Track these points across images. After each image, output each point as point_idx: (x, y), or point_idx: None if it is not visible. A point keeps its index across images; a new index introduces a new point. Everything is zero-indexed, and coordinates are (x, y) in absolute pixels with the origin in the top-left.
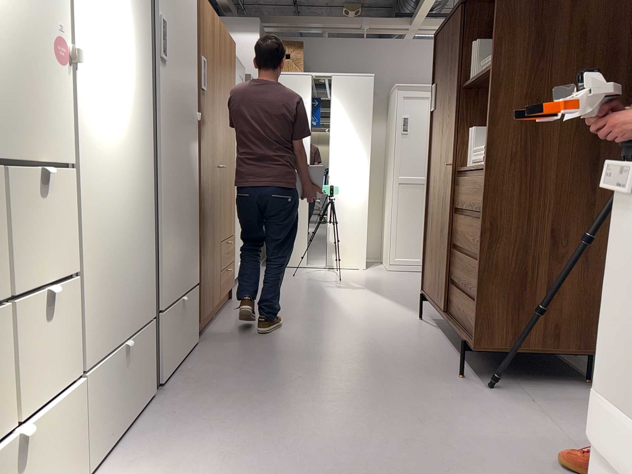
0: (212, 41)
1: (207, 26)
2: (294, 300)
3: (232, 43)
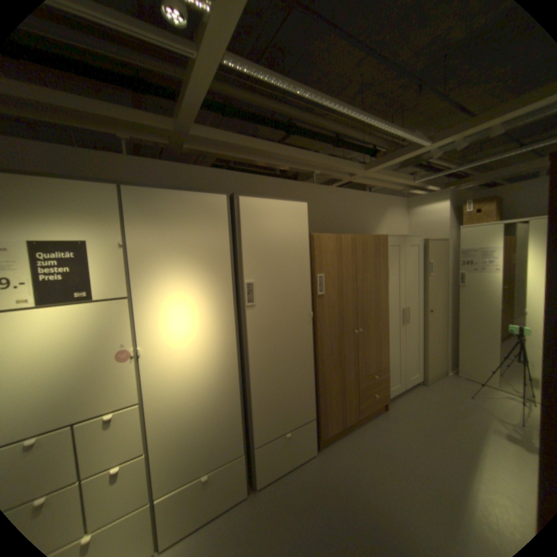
0: (338, 256)
1: (327, 251)
2: (438, 437)
3: (379, 239)
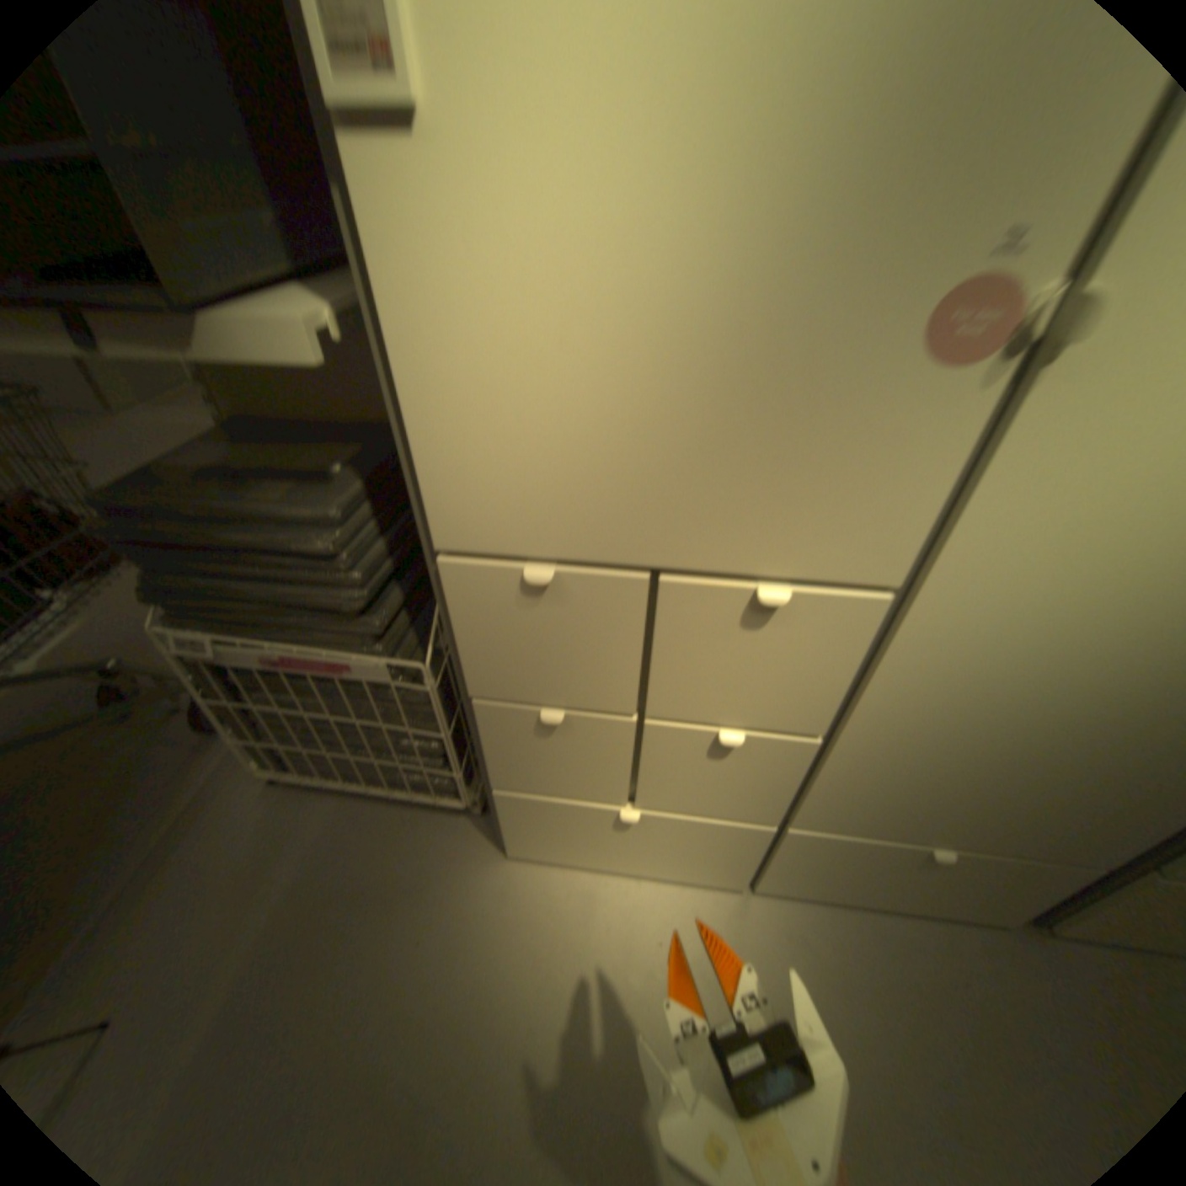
0: None
1: None
2: None
3: None
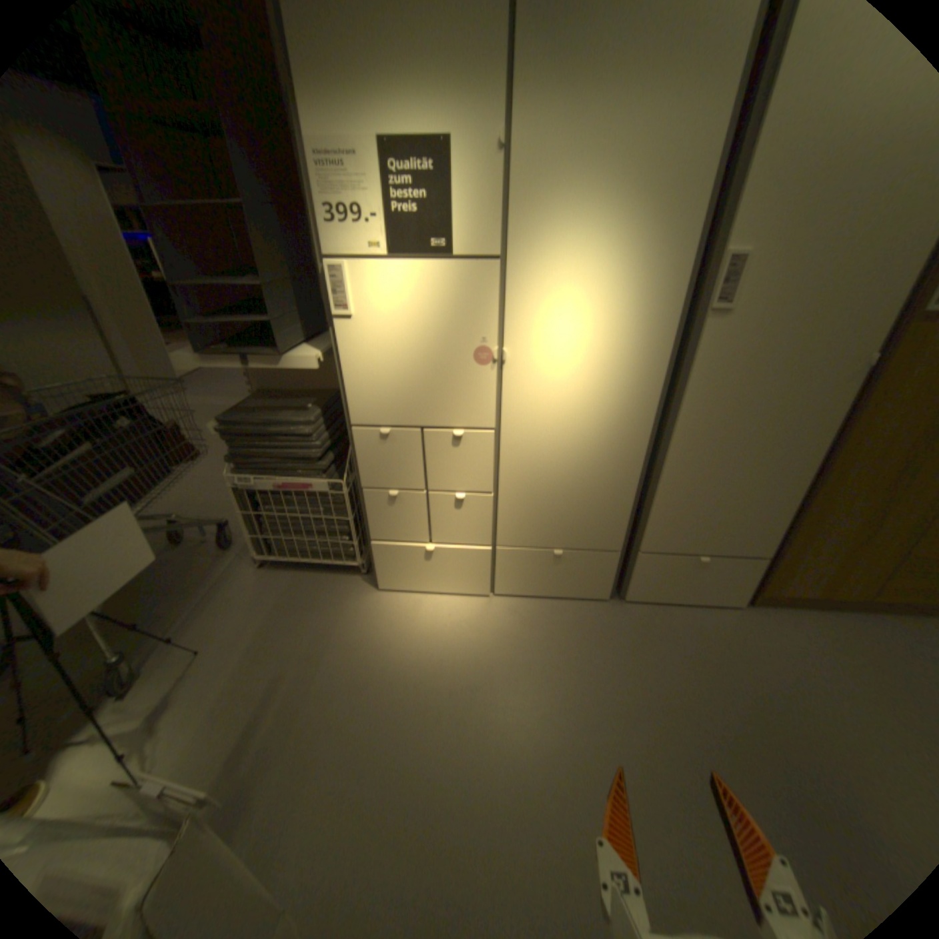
0: None
1: None
2: None
3: None
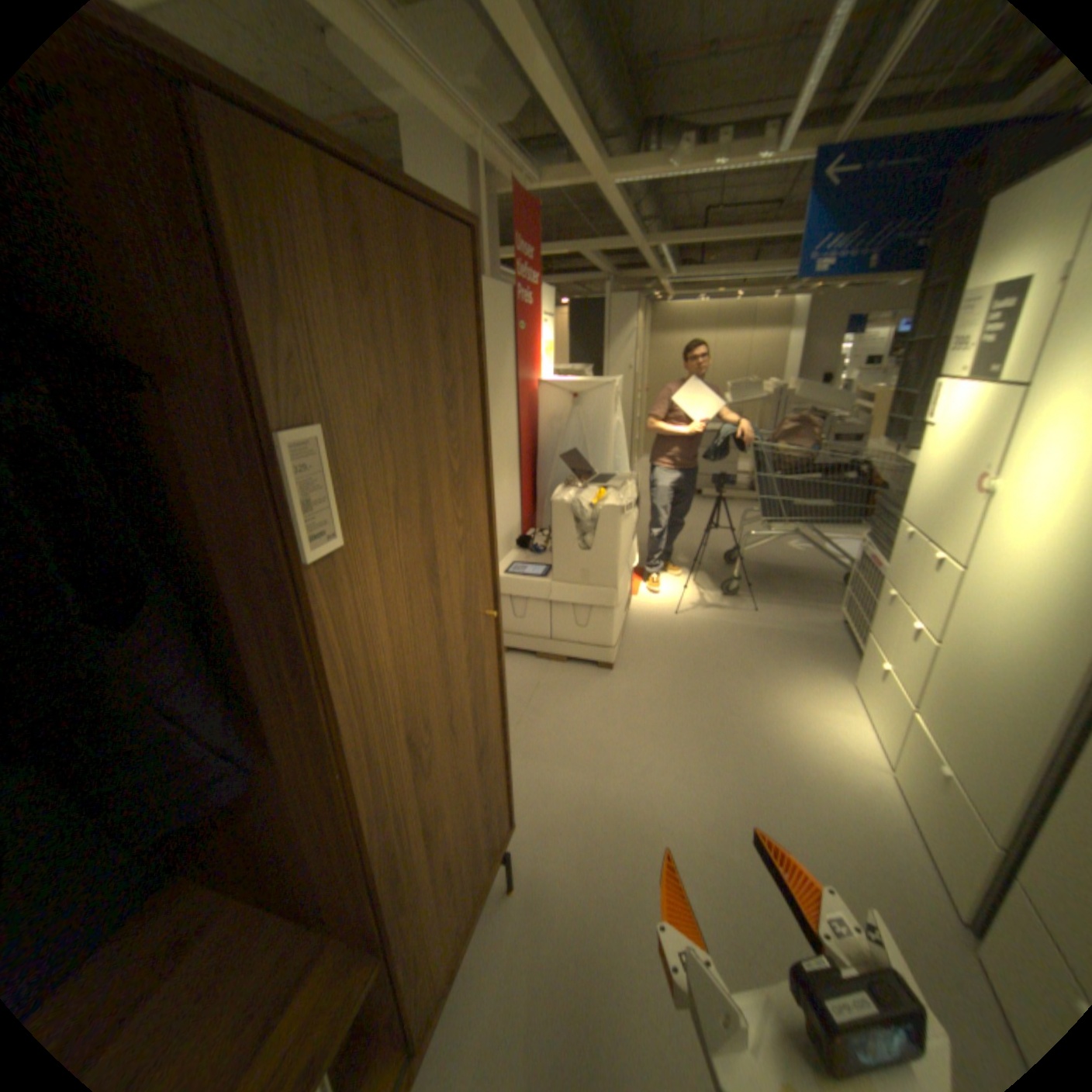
0: None
1: None
2: None
3: None
